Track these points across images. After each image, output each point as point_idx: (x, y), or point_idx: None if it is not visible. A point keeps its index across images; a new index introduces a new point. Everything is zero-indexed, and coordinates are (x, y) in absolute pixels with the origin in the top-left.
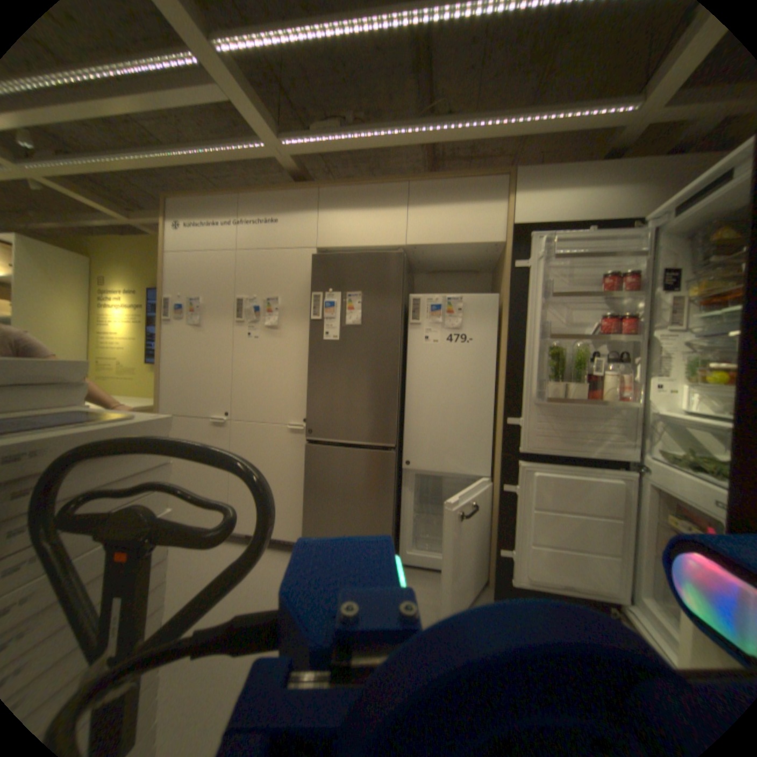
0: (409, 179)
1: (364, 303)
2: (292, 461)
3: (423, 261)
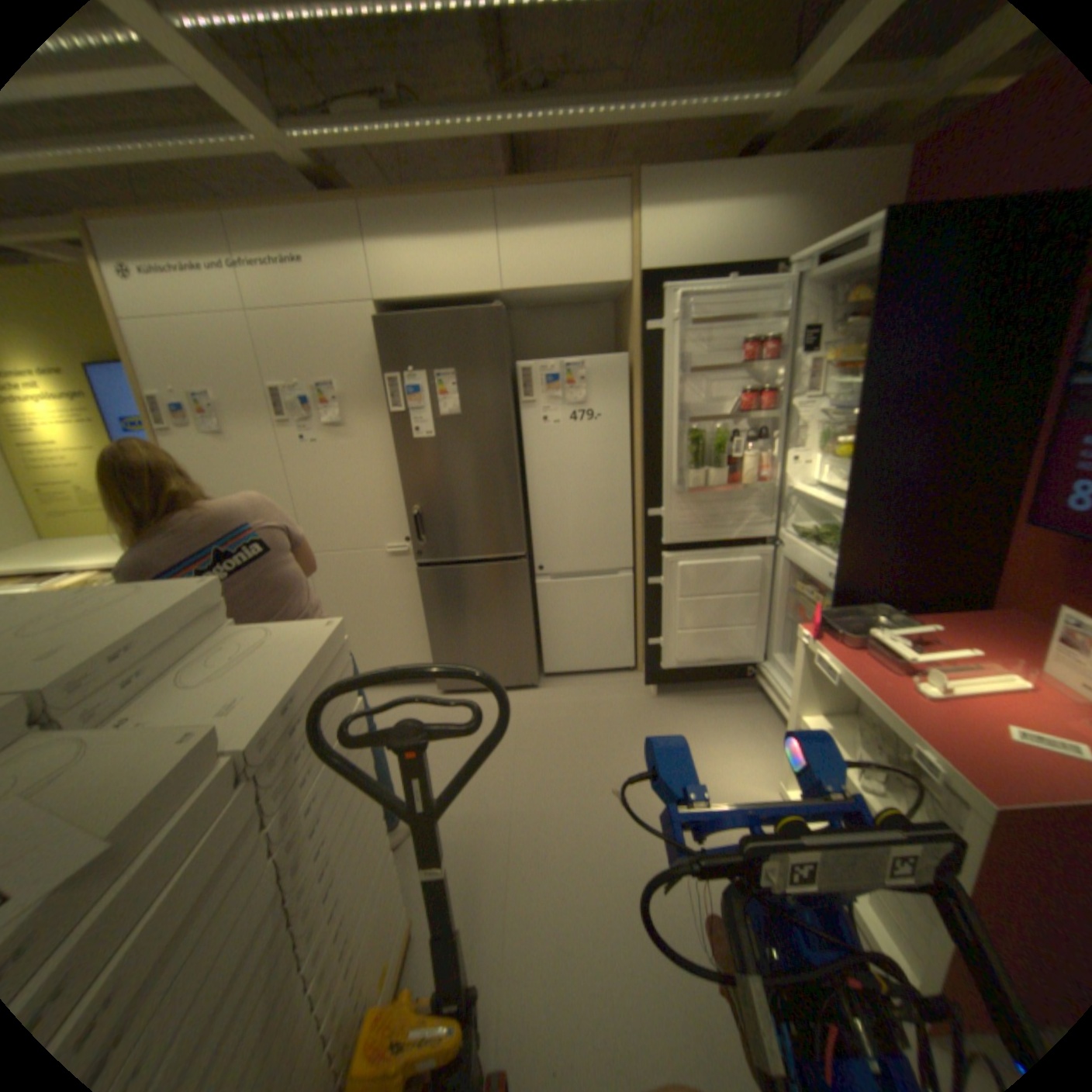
0: (493, 187)
1: (461, 385)
2: (401, 589)
3: (524, 301)
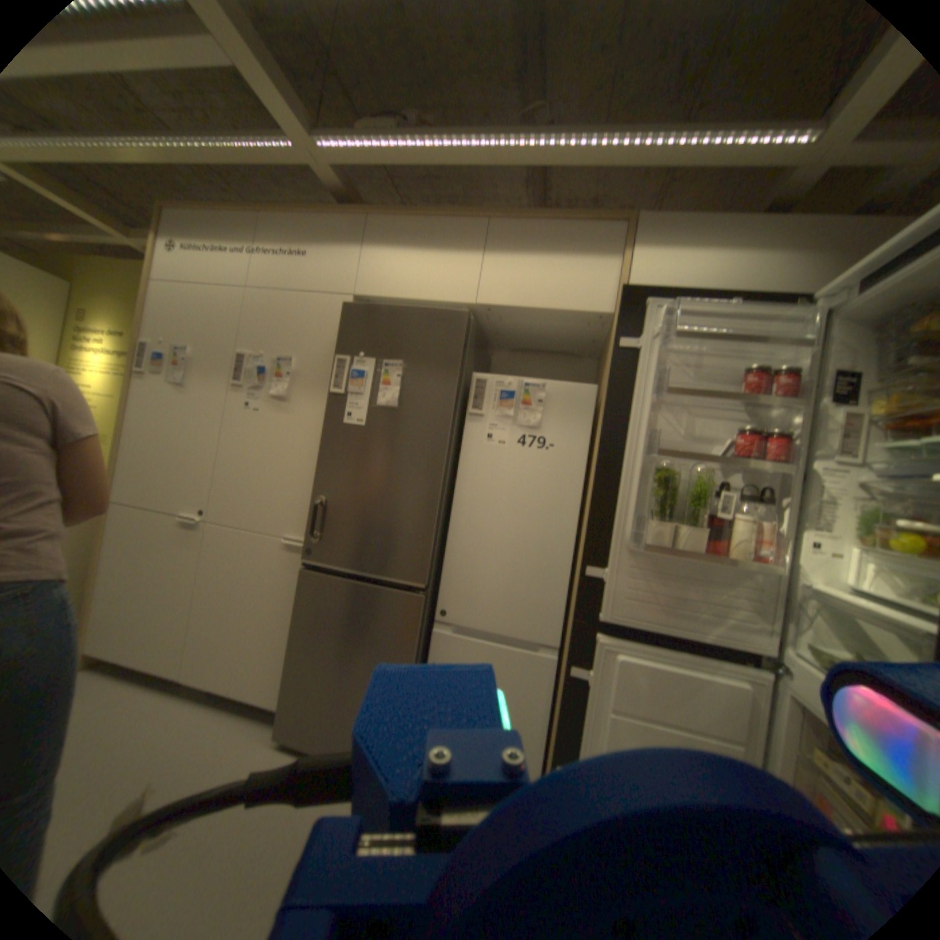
0: (490, 213)
1: (407, 377)
2: (284, 590)
3: (503, 330)
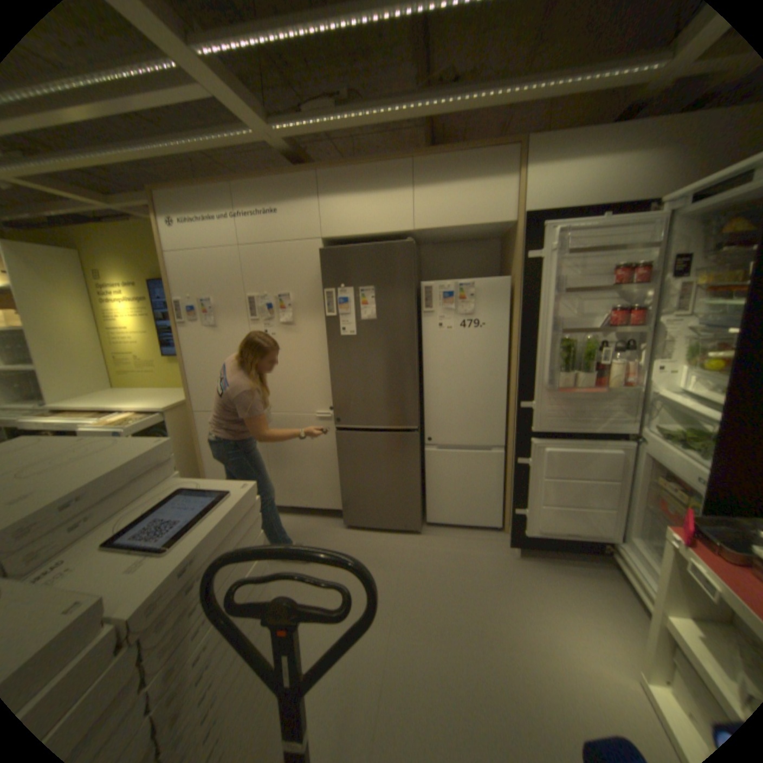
0: (414, 155)
1: (379, 297)
2: (325, 444)
3: (431, 237)
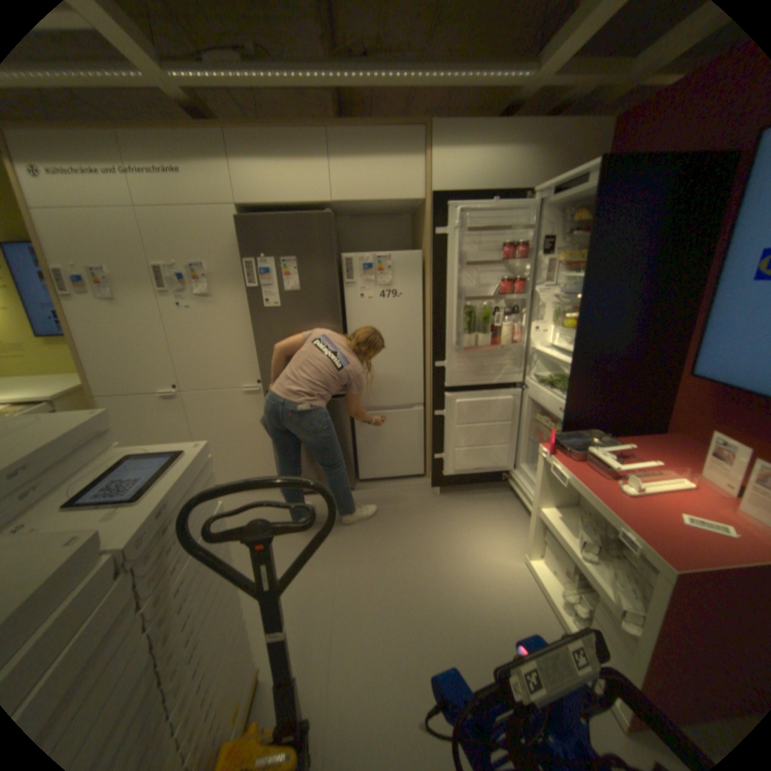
0: (327, 125)
1: (301, 268)
2: (255, 418)
3: (348, 210)
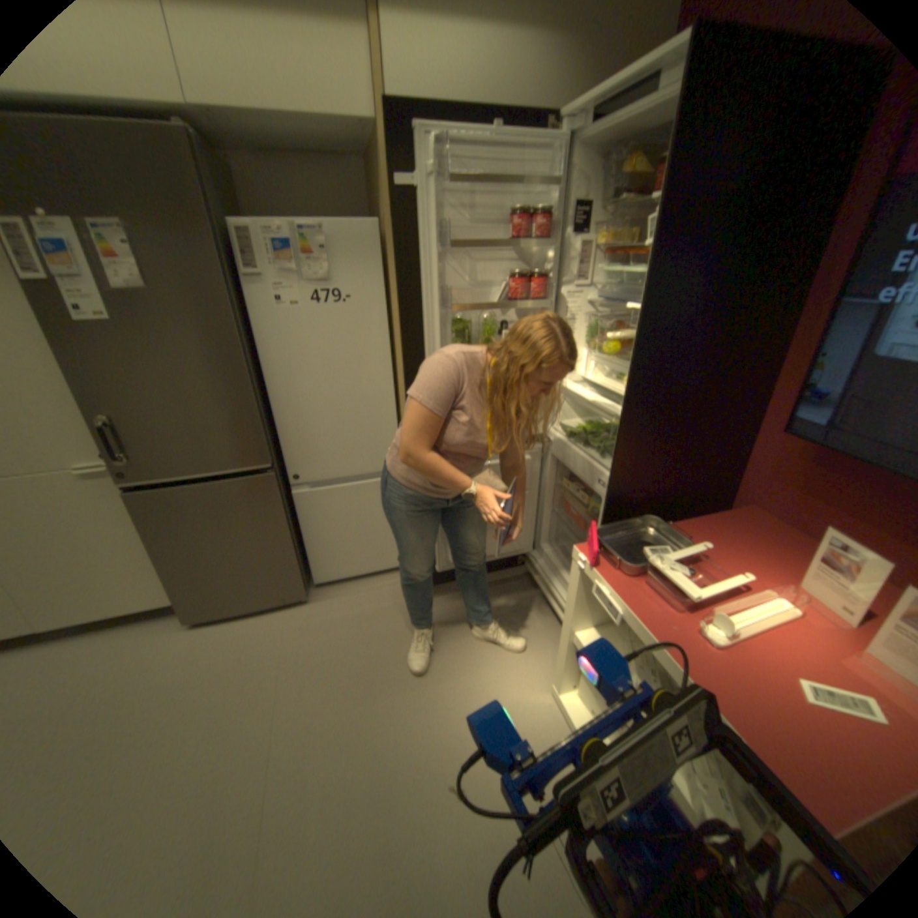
0: None
1: (138, 242)
2: (109, 516)
3: (237, 133)
